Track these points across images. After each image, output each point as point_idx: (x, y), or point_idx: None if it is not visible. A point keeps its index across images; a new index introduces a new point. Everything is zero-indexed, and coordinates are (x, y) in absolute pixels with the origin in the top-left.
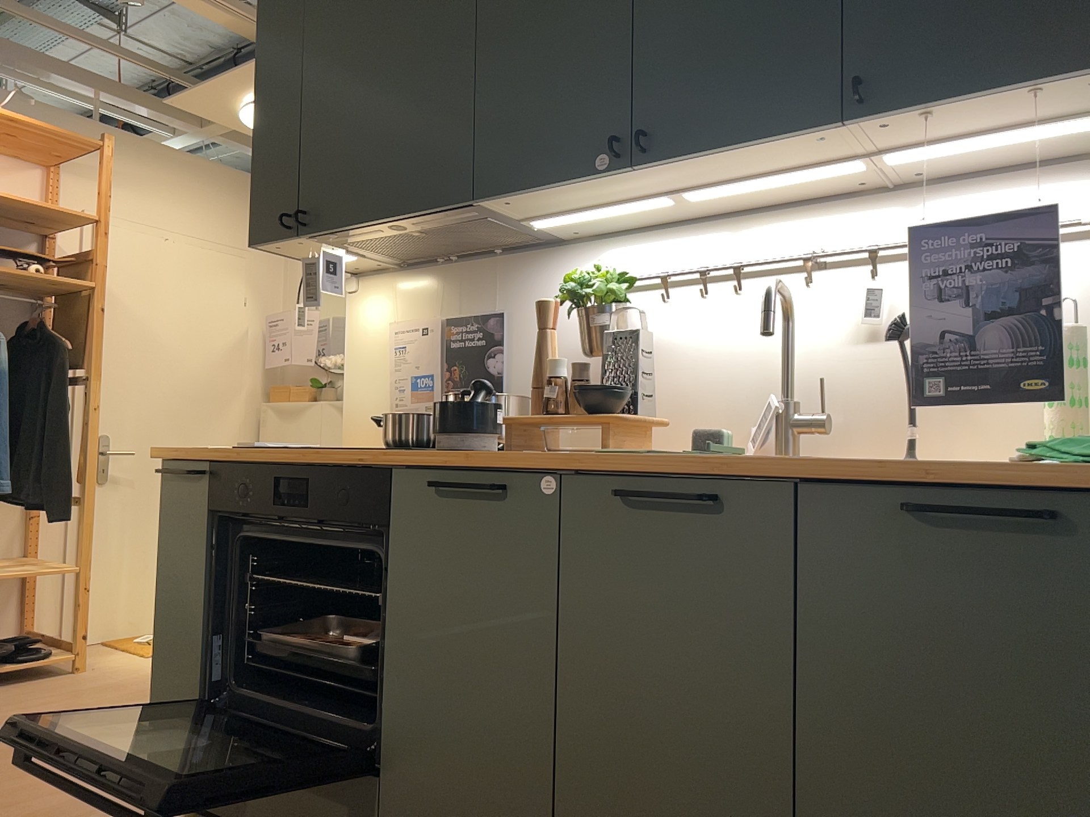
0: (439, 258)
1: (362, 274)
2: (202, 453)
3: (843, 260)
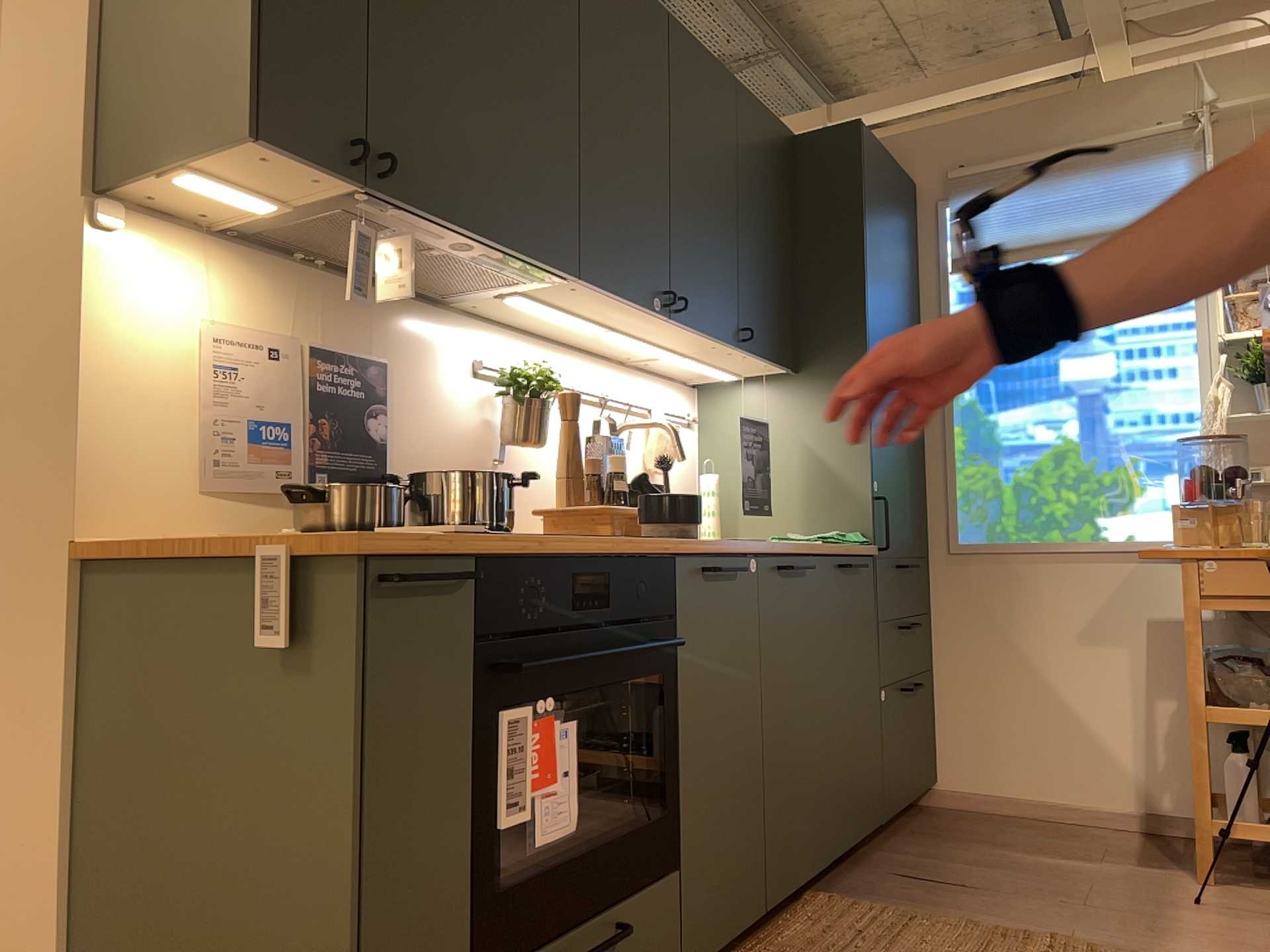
0: (305, 254)
1: (122, 201)
2: (478, 544)
3: (613, 402)
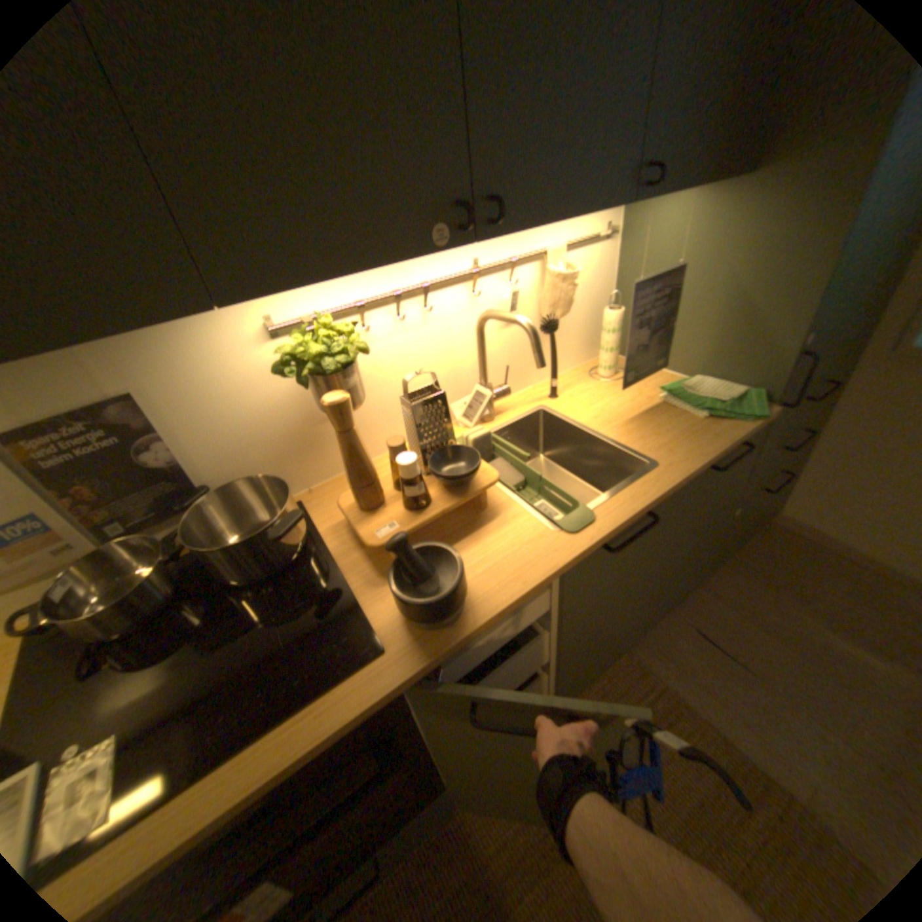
0: None
1: None
2: None
3: (490, 268)
